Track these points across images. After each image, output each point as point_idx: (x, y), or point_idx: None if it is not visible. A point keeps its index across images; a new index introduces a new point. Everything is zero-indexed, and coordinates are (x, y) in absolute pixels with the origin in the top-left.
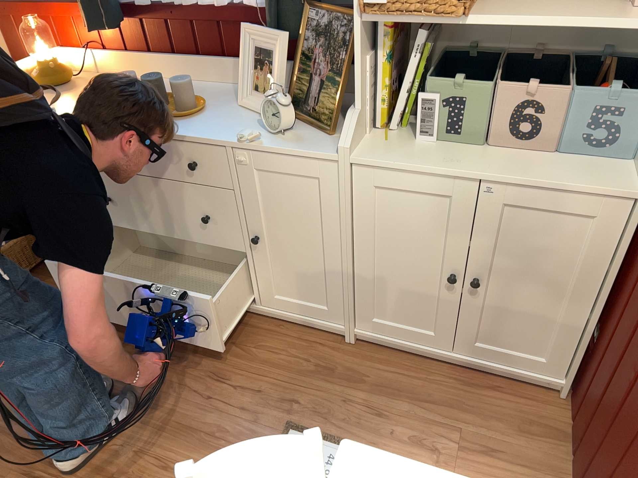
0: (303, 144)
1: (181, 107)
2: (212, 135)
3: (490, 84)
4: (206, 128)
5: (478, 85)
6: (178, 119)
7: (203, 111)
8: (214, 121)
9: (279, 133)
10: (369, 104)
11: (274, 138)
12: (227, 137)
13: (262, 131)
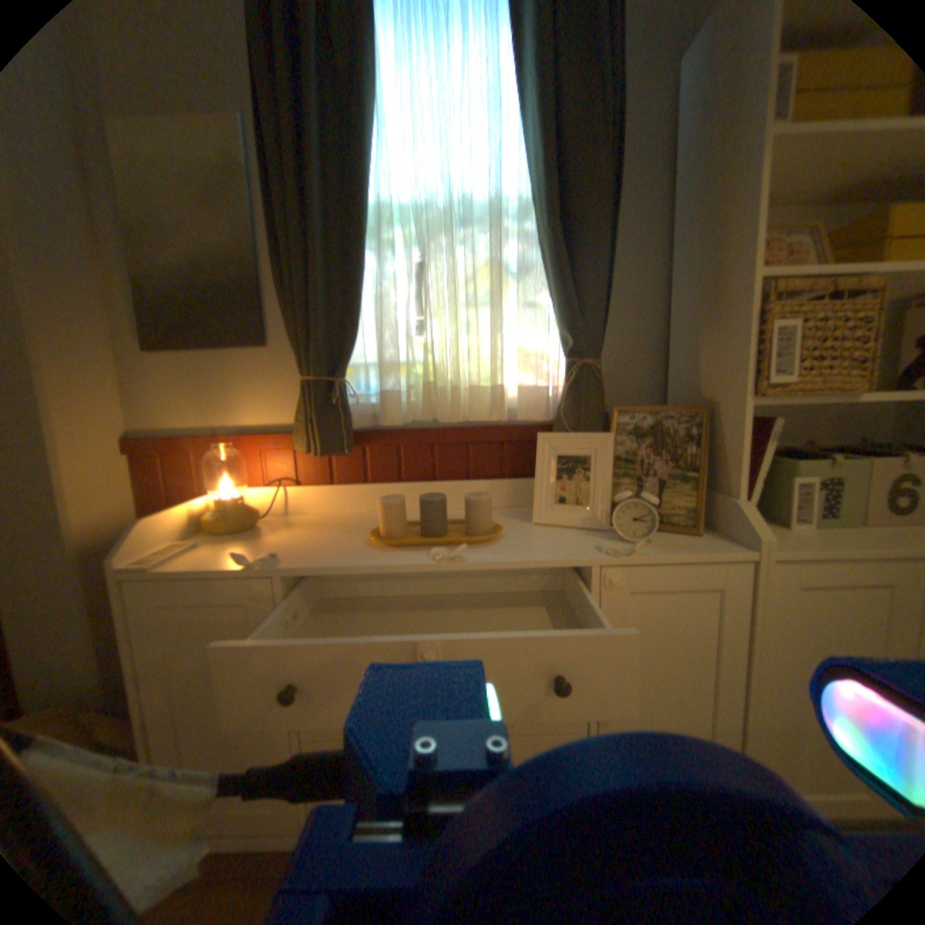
0: (686, 547)
1: (470, 527)
2: (554, 553)
3: (859, 459)
4: (528, 547)
5: (851, 461)
6: (482, 540)
7: (501, 529)
8: (523, 540)
9: (647, 538)
10: (752, 490)
11: (644, 546)
12: (576, 552)
13: (608, 541)
